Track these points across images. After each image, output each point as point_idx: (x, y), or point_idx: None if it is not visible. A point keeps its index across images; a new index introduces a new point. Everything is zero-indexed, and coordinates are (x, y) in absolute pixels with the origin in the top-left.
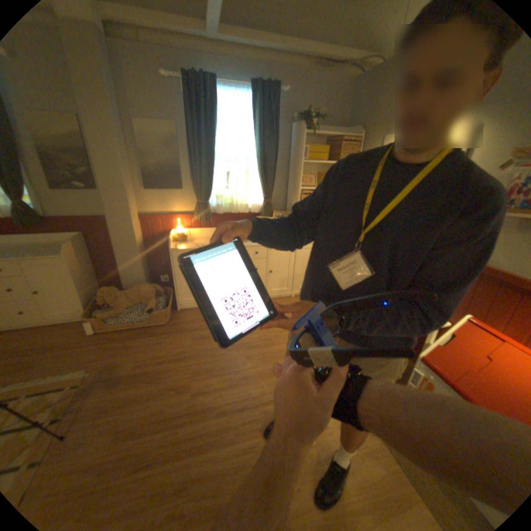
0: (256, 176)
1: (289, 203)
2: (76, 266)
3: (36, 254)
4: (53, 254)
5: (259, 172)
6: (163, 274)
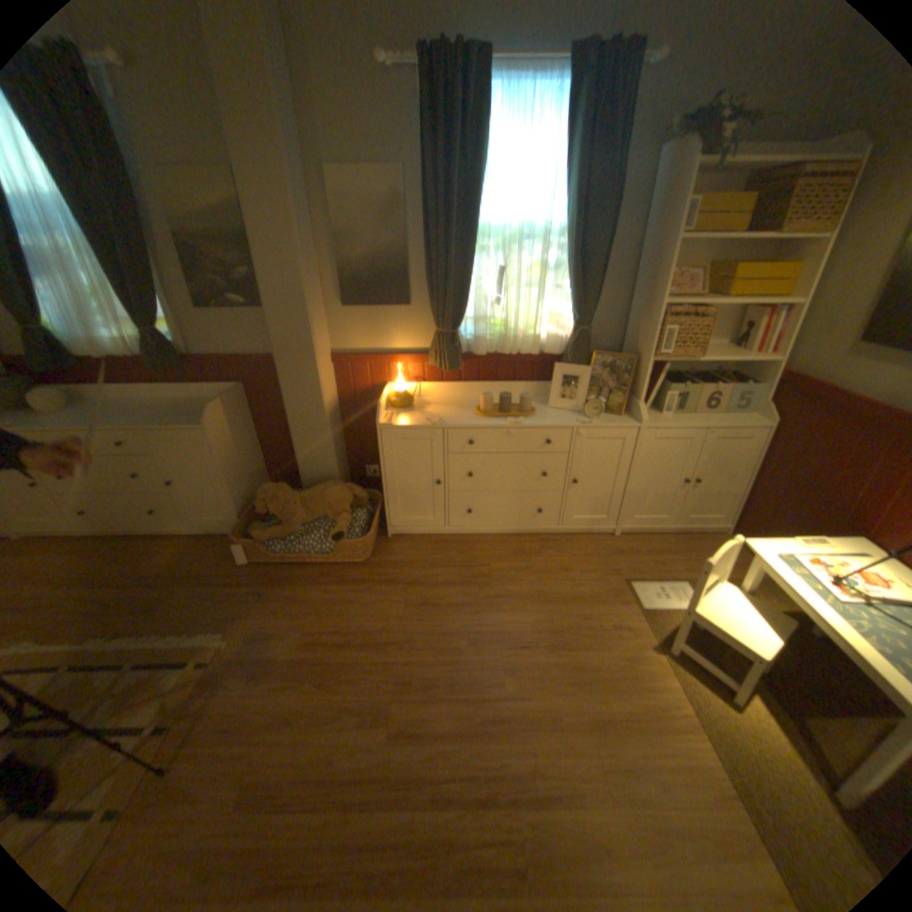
0: (562, 276)
1: (631, 335)
2: (229, 443)
3: (166, 421)
4: (191, 423)
5: (569, 266)
6: (368, 464)
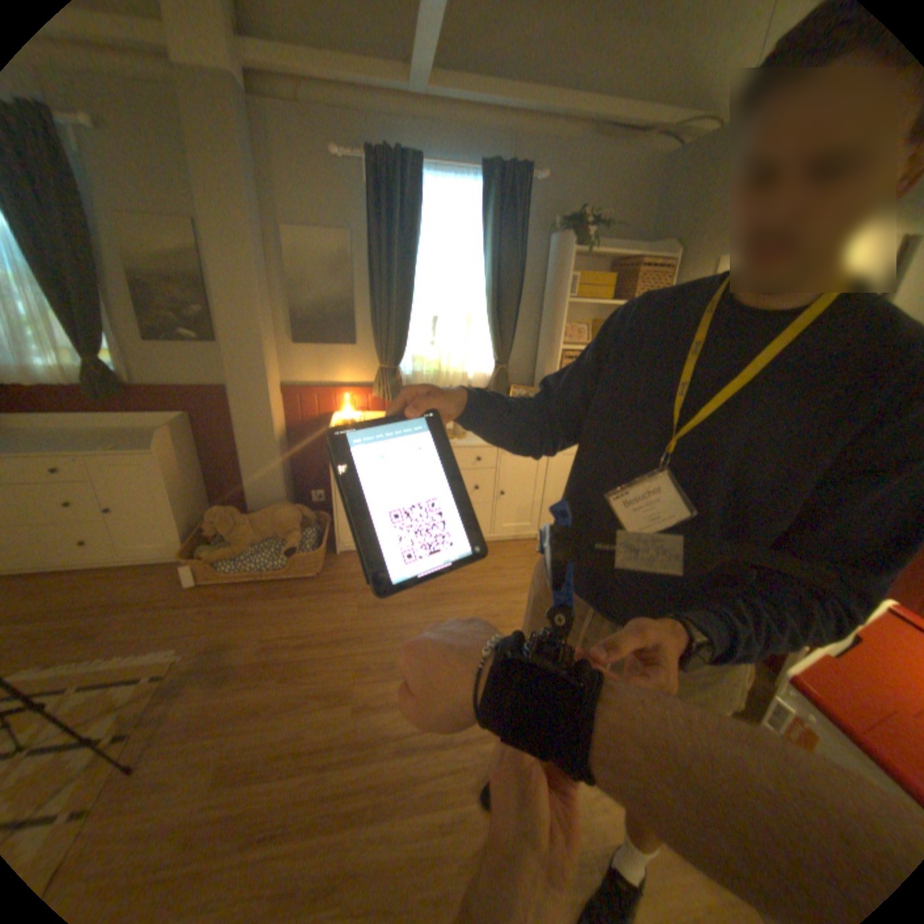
0: (483, 326)
1: (539, 373)
2: (175, 469)
3: (112, 447)
4: (138, 448)
5: (488, 318)
6: (315, 488)
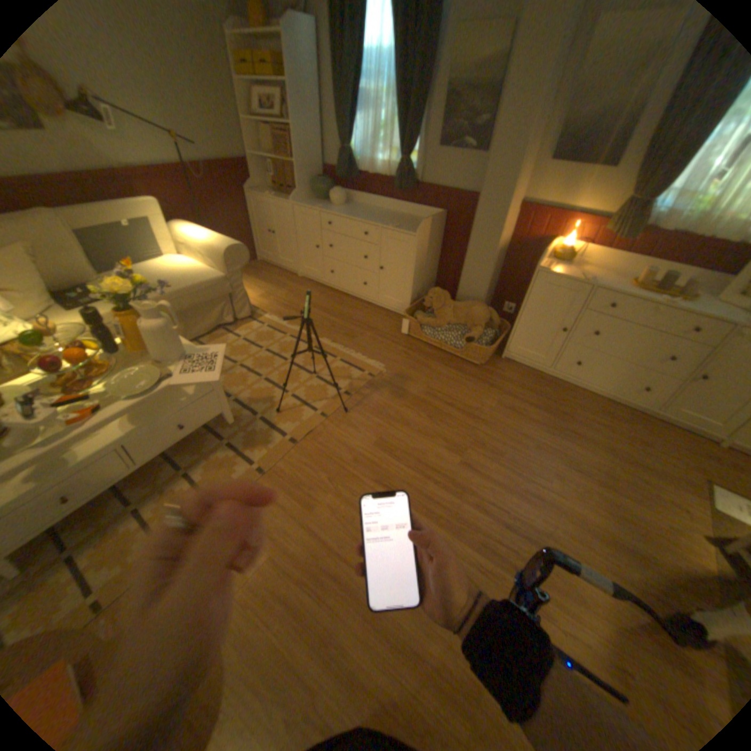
0: None
1: None
2: (424, 252)
3: (397, 226)
4: (410, 231)
5: None
6: (509, 300)
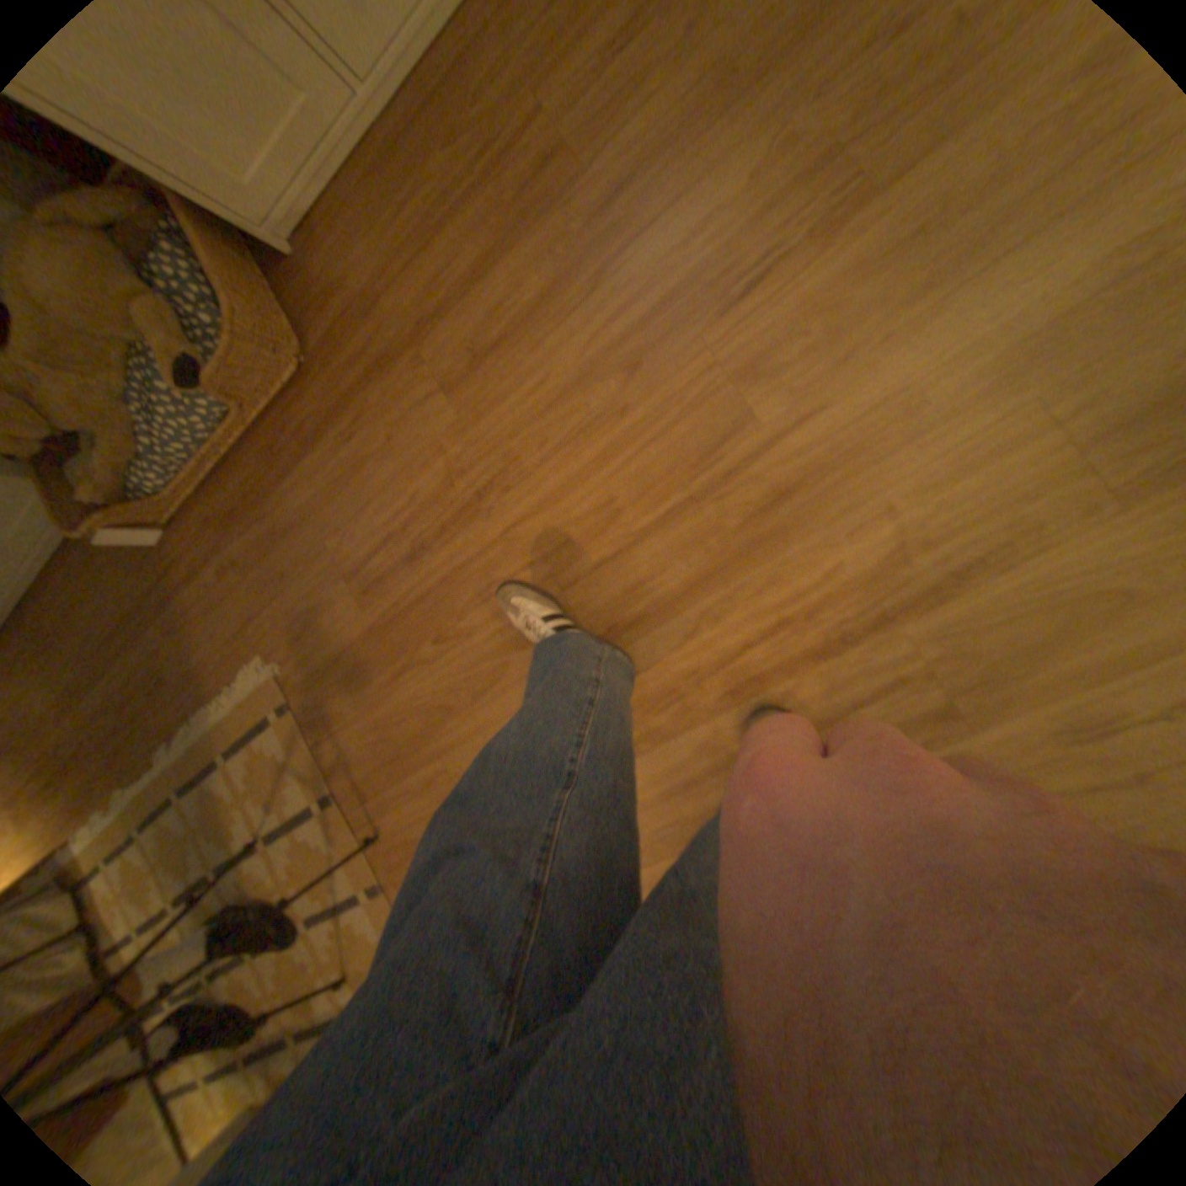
0: None
1: None
2: None
3: None
4: None
5: None
6: None
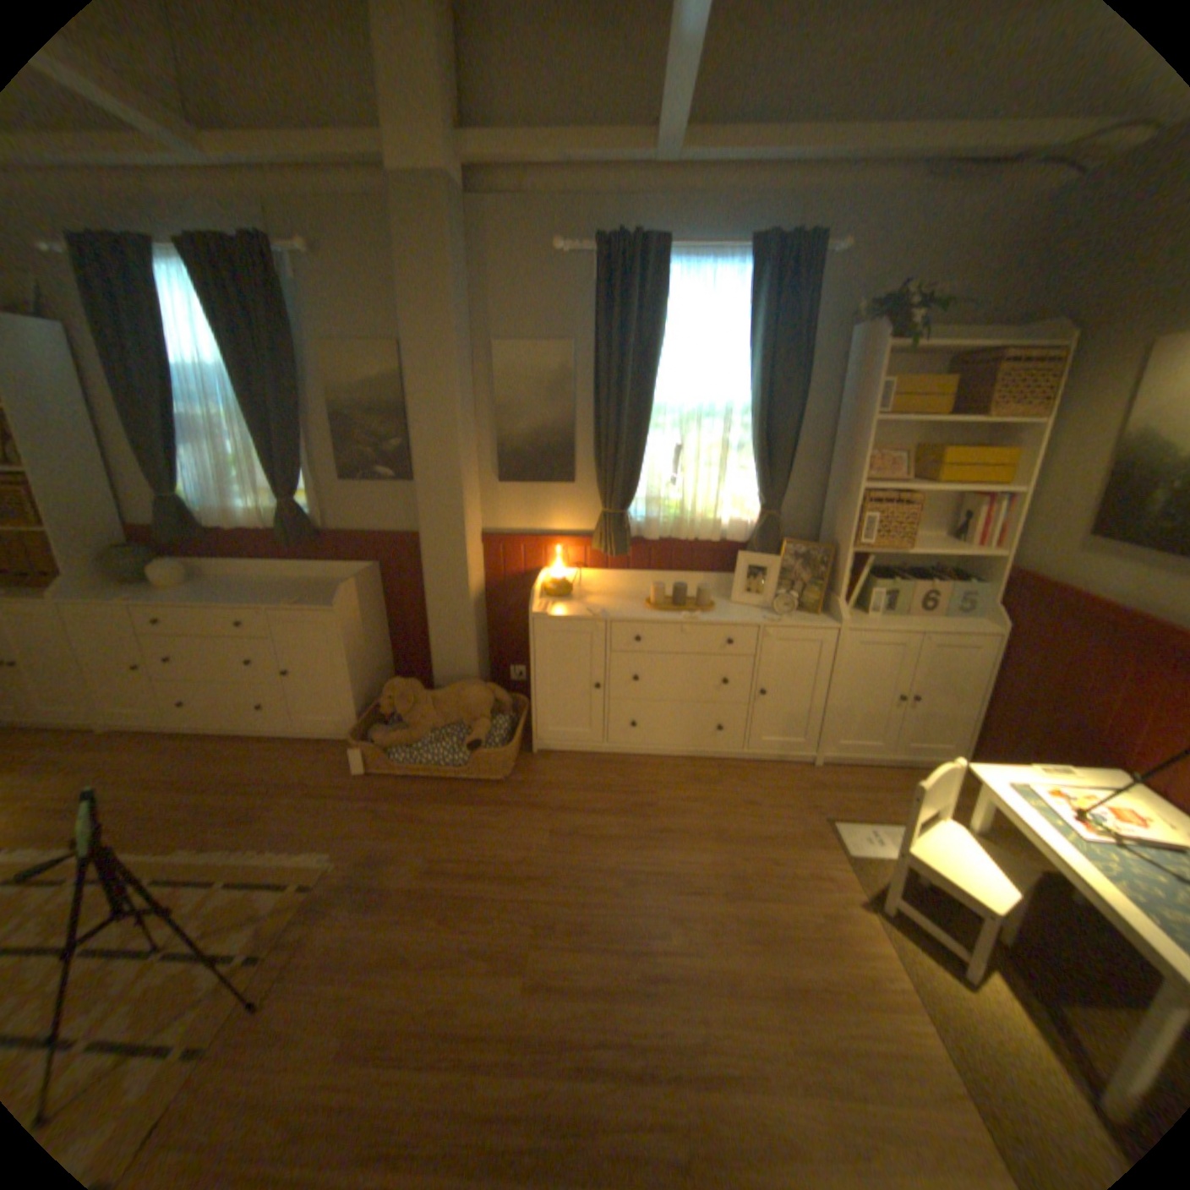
0: (746, 456)
1: (827, 522)
2: (358, 629)
3: (295, 601)
4: (321, 604)
5: (754, 446)
6: (514, 663)
